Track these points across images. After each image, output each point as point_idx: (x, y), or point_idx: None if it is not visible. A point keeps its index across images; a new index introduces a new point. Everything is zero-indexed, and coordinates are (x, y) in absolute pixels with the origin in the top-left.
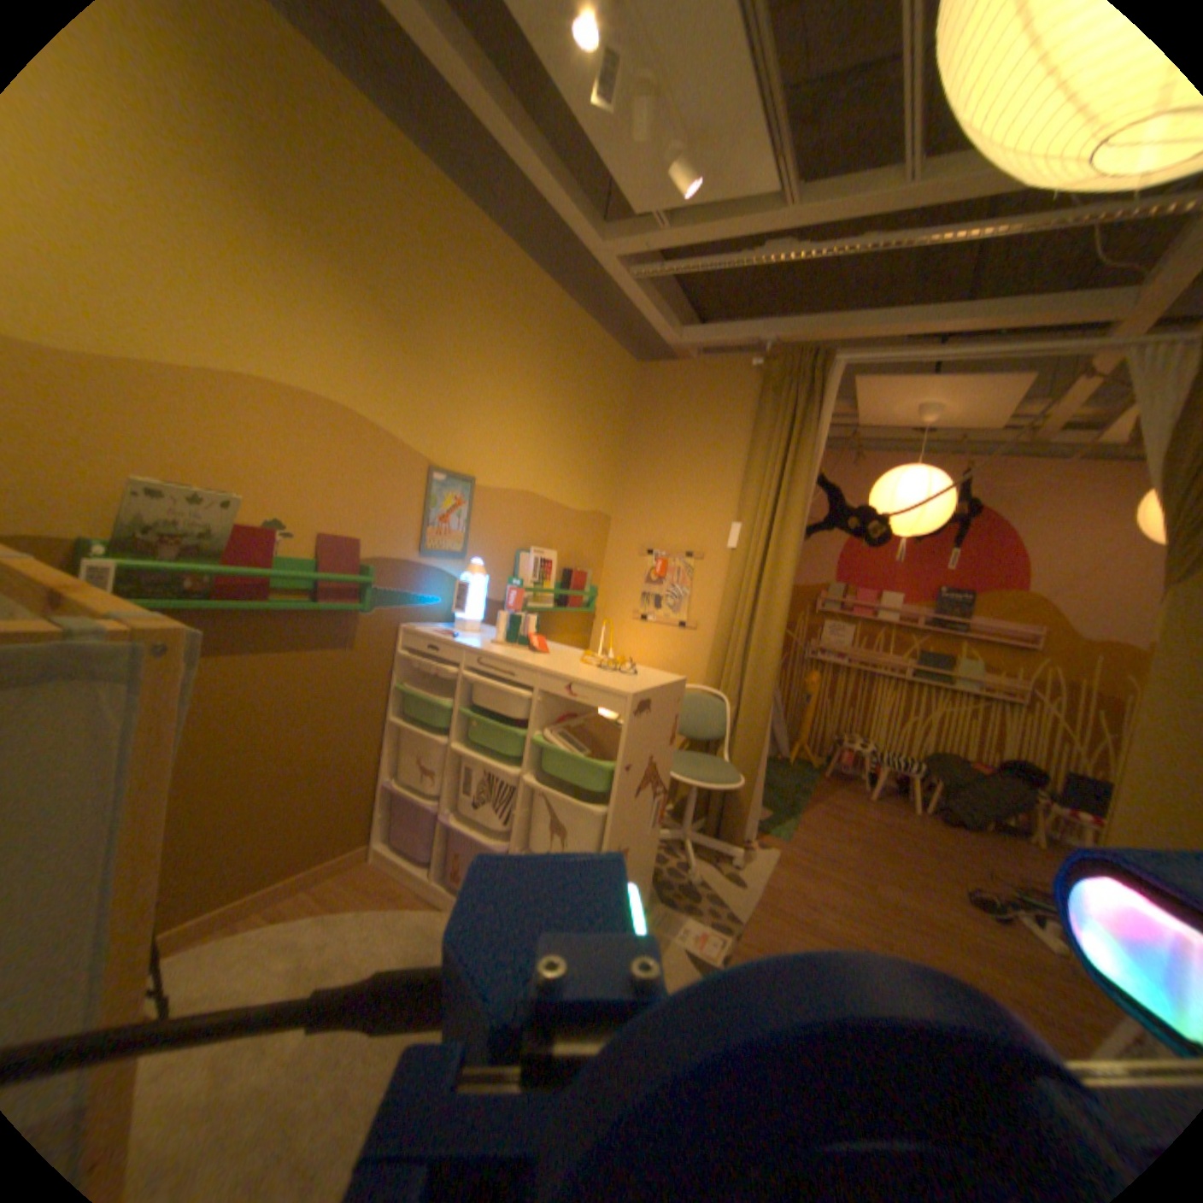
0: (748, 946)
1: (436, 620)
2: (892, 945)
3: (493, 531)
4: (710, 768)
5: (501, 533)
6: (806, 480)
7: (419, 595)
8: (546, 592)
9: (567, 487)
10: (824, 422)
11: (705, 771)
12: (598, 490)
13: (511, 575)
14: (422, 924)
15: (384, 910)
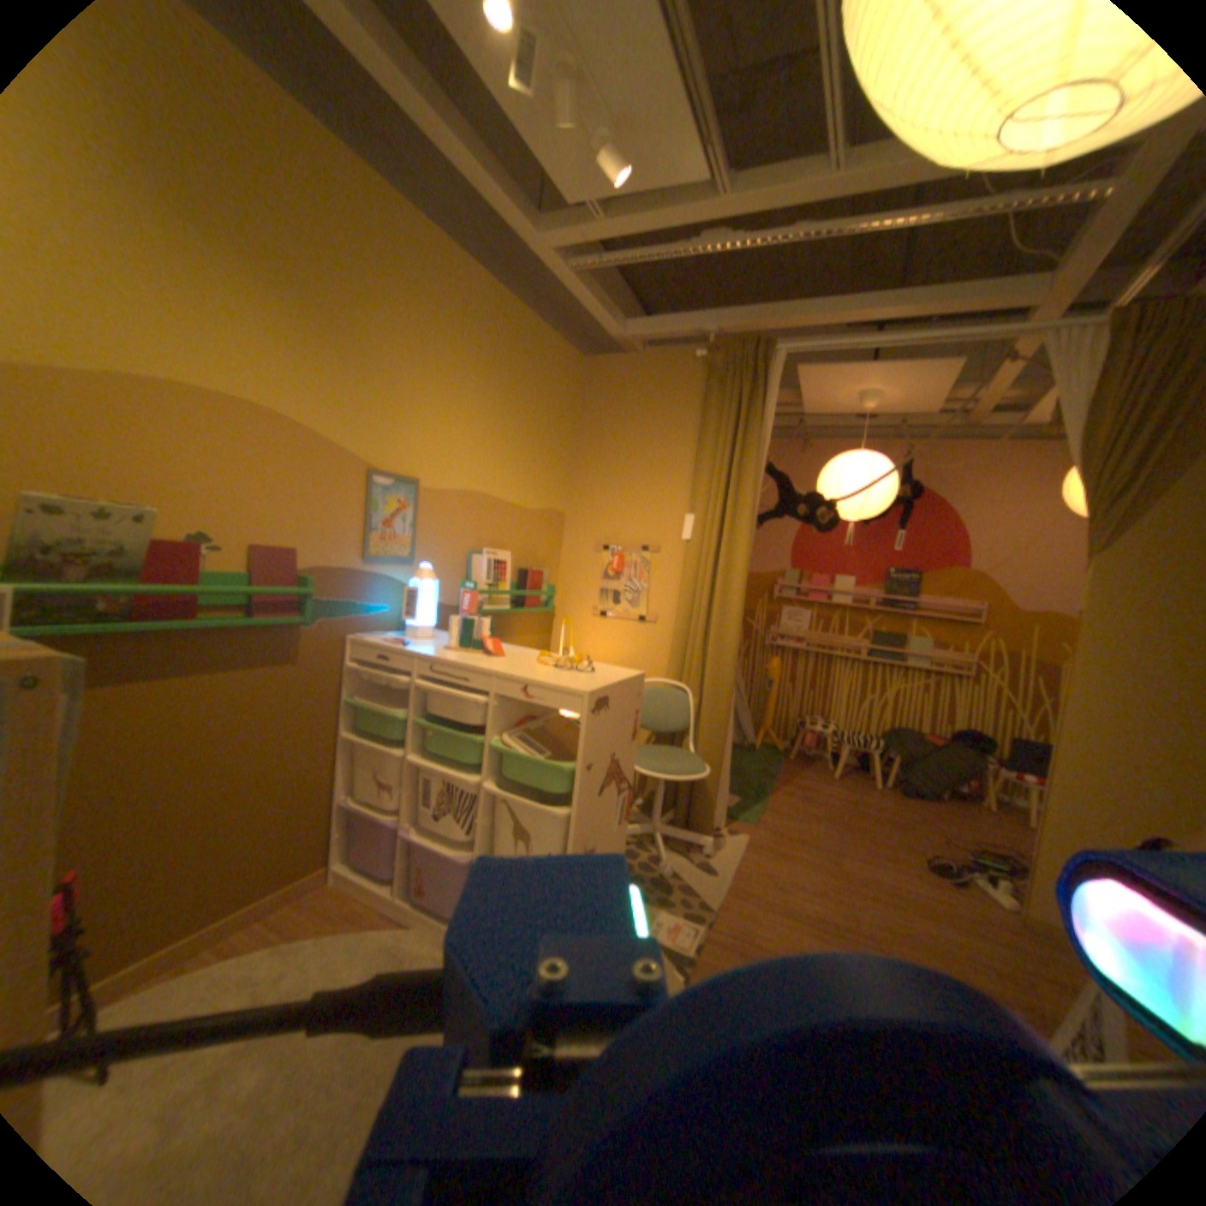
0: (719, 933)
1: (386, 629)
2: (857, 918)
3: (441, 534)
4: (675, 759)
5: (450, 535)
6: (754, 469)
7: (365, 604)
8: (501, 593)
9: (517, 486)
10: (769, 411)
11: (670, 763)
12: (550, 487)
13: (463, 578)
14: (386, 943)
15: (346, 933)
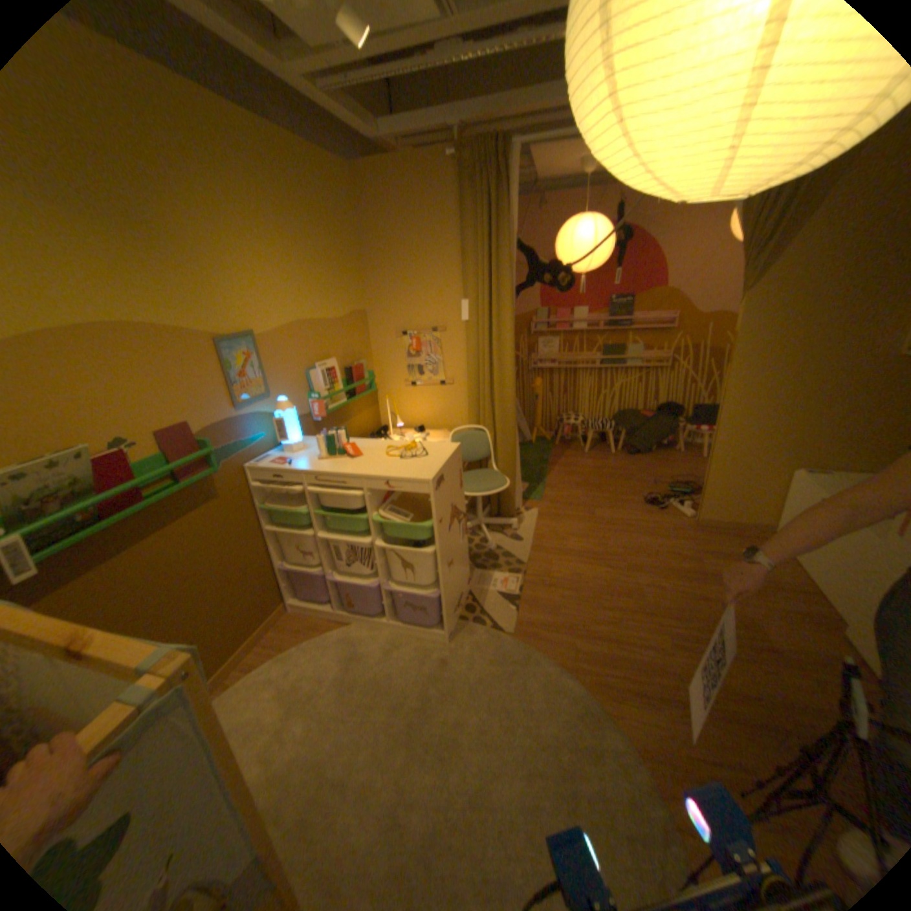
0: (530, 575)
1: (267, 449)
2: (606, 544)
3: (282, 364)
4: (485, 479)
5: (288, 363)
6: (507, 256)
7: (247, 437)
8: (338, 393)
9: (324, 302)
10: (512, 201)
11: (483, 483)
12: (349, 293)
13: (307, 390)
14: (339, 636)
15: (312, 636)
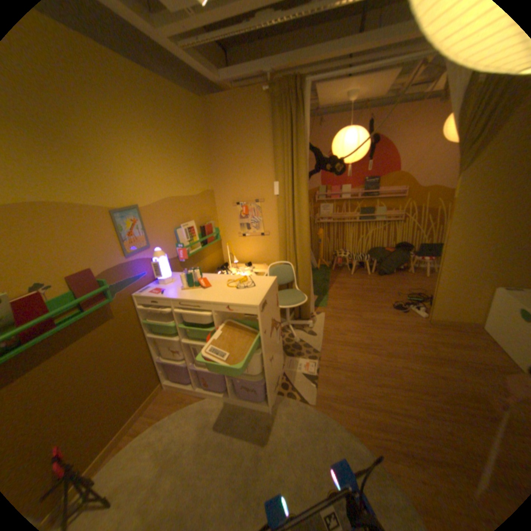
0: (323, 361)
1: (148, 282)
2: (372, 337)
3: (158, 226)
4: (292, 296)
5: (162, 224)
6: (304, 153)
7: (134, 275)
8: (196, 243)
9: (187, 185)
10: (306, 118)
11: (290, 299)
12: (203, 179)
13: (176, 242)
14: (197, 408)
15: (179, 408)
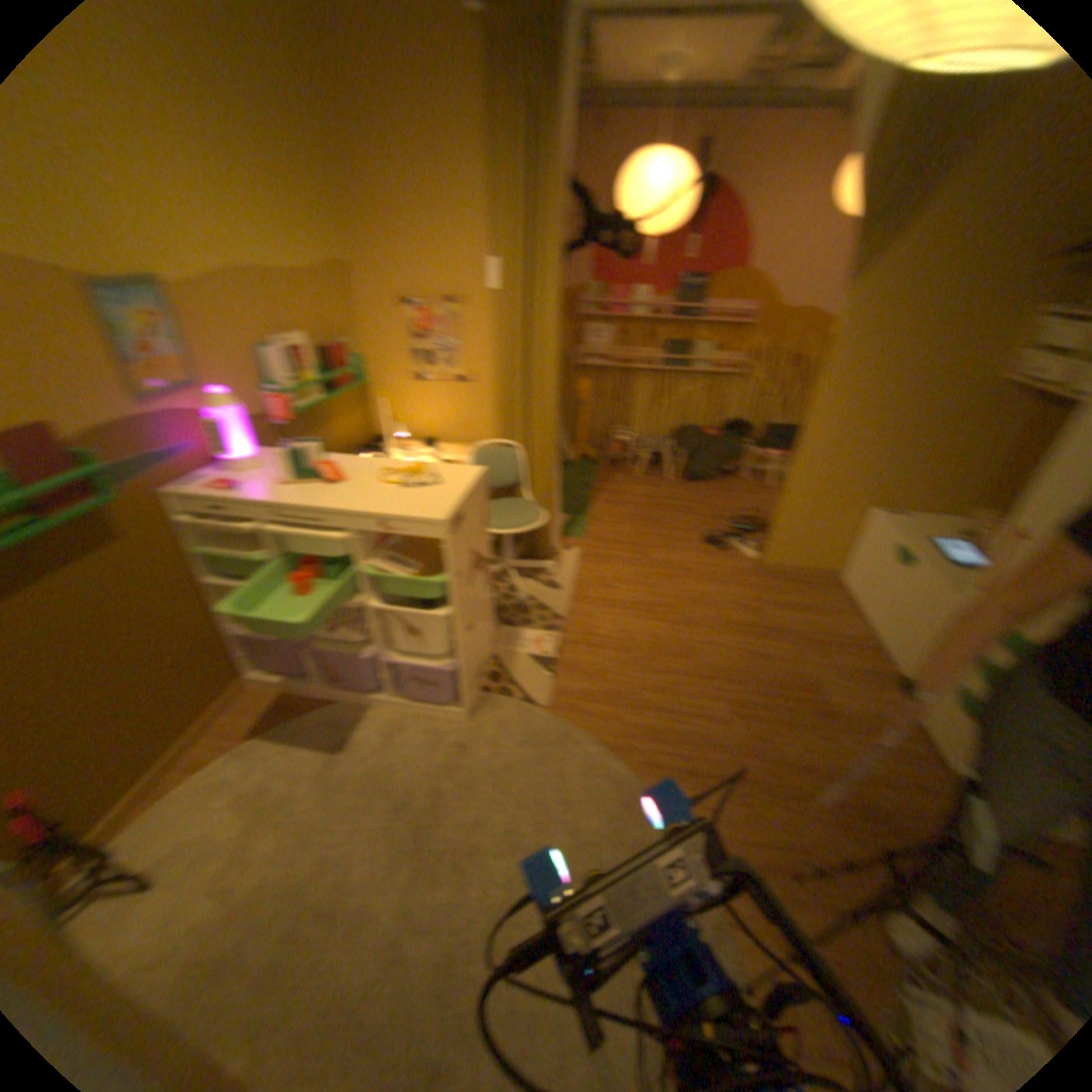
0: (566, 632)
1: (192, 465)
2: (656, 592)
3: (207, 334)
4: (513, 512)
5: (217, 332)
6: (552, 196)
7: (155, 448)
8: (303, 384)
9: (274, 239)
10: (562, 107)
11: (510, 516)
12: (315, 229)
13: (254, 378)
14: (318, 719)
15: (279, 721)
